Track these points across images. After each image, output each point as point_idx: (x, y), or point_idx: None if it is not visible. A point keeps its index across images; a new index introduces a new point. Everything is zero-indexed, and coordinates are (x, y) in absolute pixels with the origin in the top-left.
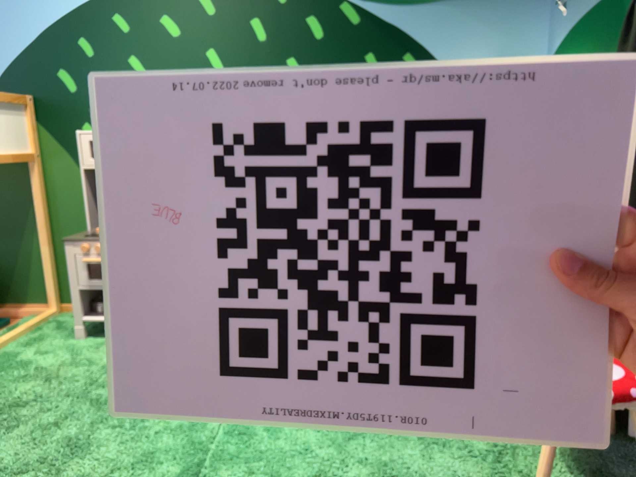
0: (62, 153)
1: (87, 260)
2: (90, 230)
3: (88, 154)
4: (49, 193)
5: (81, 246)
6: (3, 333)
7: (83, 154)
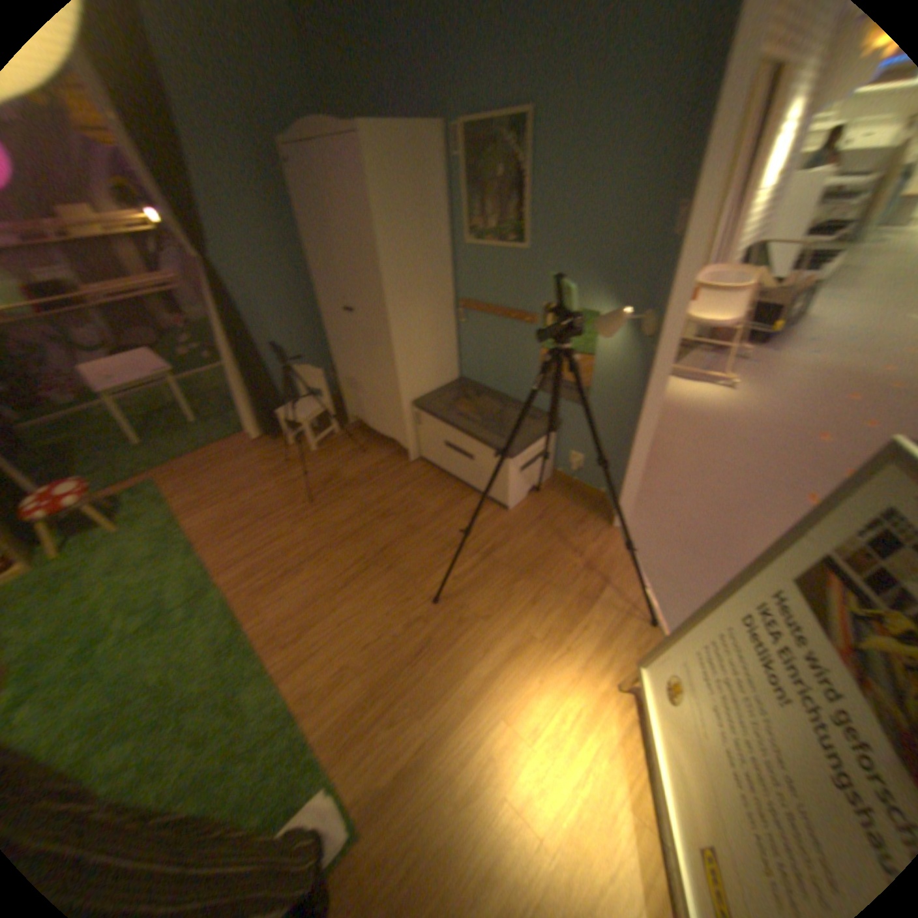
0: None
1: None
2: None
3: None
4: None
5: None
6: None
7: None
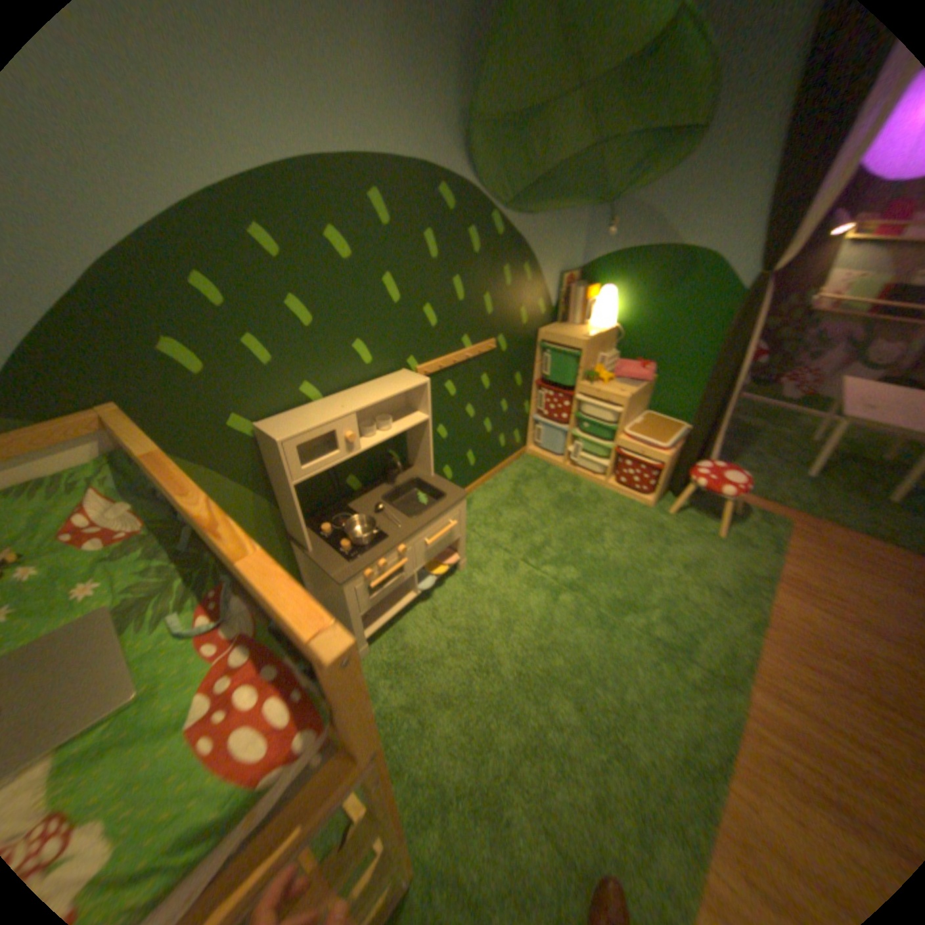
0: (200, 473)
1: (376, 582)
2: (313, 549)
3: (299, 463)
4: None
5: (365, 573)
6: None
7: (291, 466)
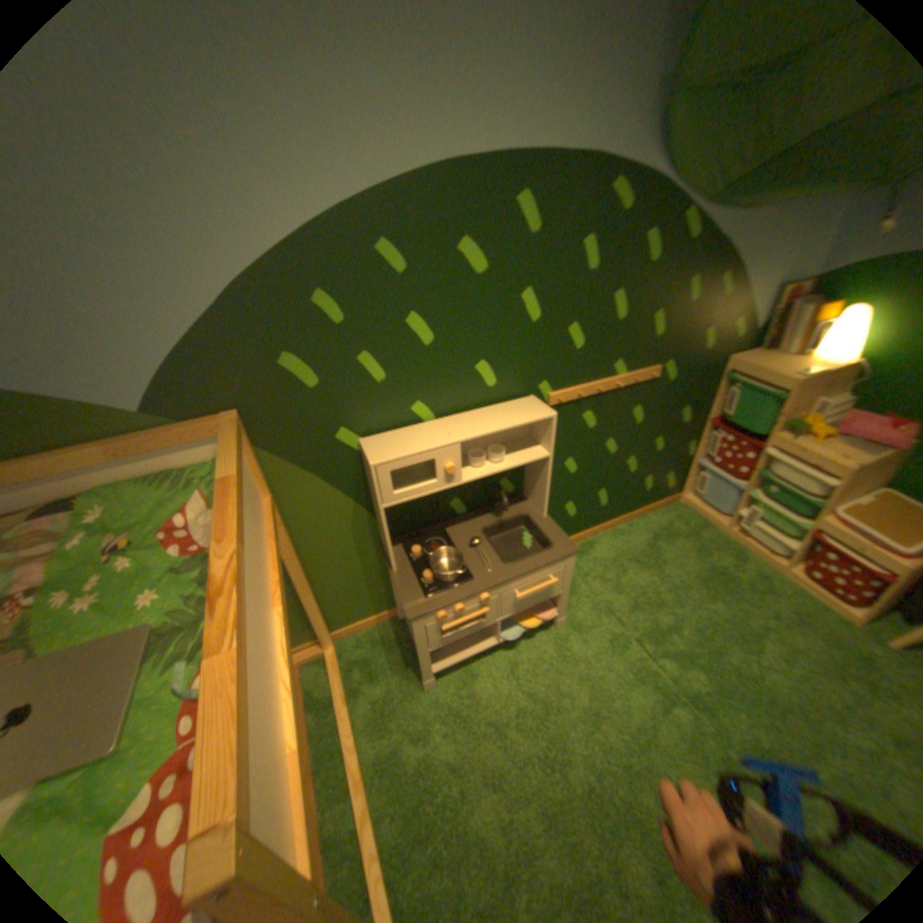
0: (307, 479)
1: (449, 627)
2: (398, 571)
3: (392, 488)
4: (293, 532)
5: (438, 615)
6: (315, 722)
7: (383, 490)
